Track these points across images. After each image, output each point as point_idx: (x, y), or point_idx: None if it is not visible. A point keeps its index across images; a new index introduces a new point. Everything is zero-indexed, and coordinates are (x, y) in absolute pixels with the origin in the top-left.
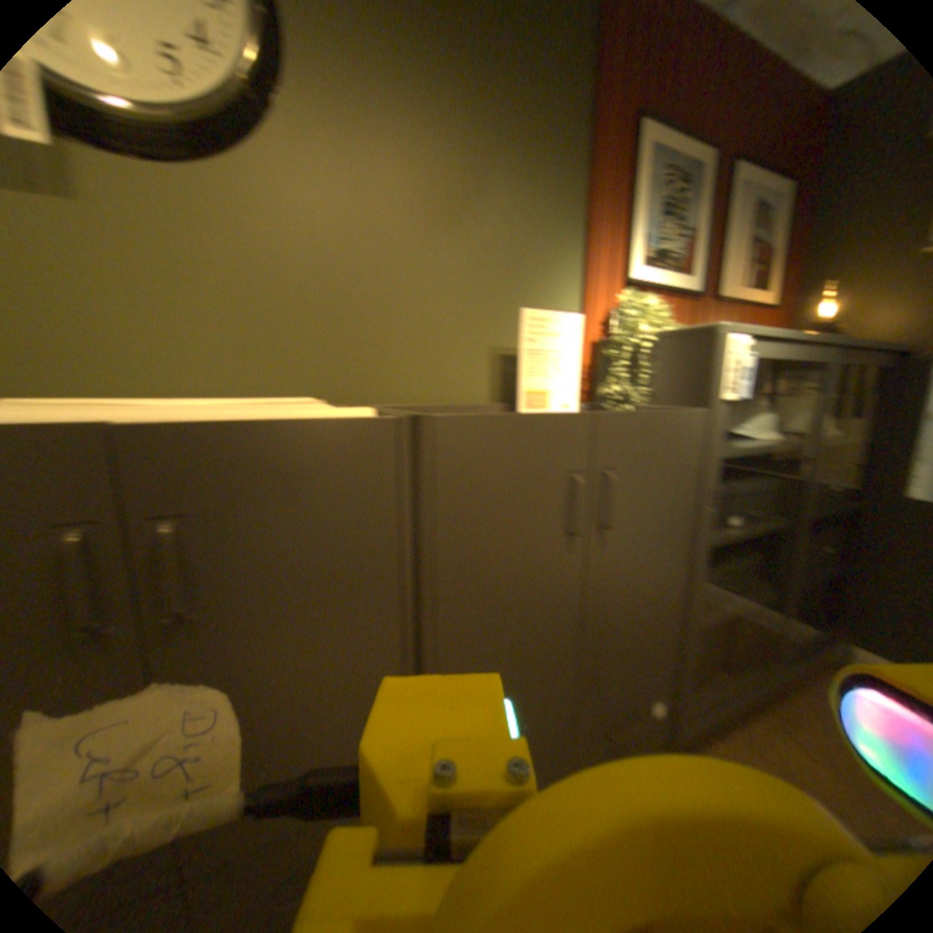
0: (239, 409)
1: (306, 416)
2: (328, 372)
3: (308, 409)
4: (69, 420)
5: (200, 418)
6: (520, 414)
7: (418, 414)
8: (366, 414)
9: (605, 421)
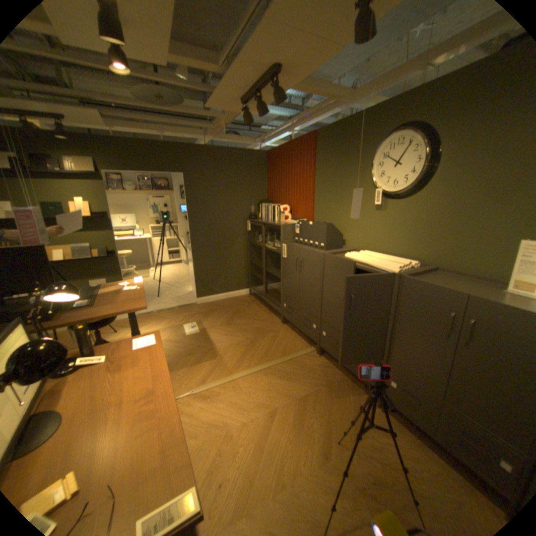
0: (375, 263)
1: (384, 268)
2: (431, 253)
3: (386, 266)
4: (356, 259)
5: (369, 263)
6: (439, 285)
7: (407, 275)
8: (396, 271)
9: (474, 300)
